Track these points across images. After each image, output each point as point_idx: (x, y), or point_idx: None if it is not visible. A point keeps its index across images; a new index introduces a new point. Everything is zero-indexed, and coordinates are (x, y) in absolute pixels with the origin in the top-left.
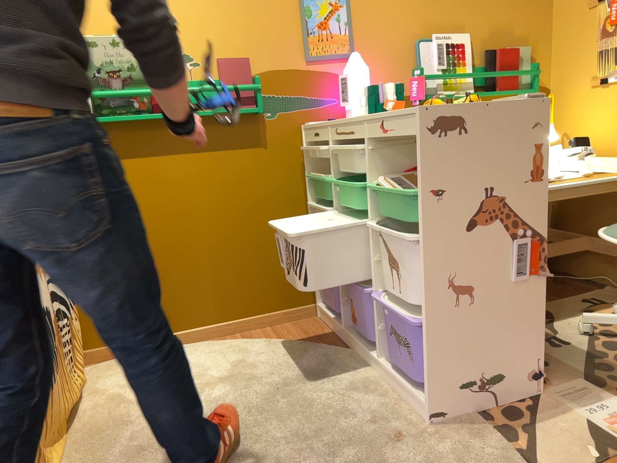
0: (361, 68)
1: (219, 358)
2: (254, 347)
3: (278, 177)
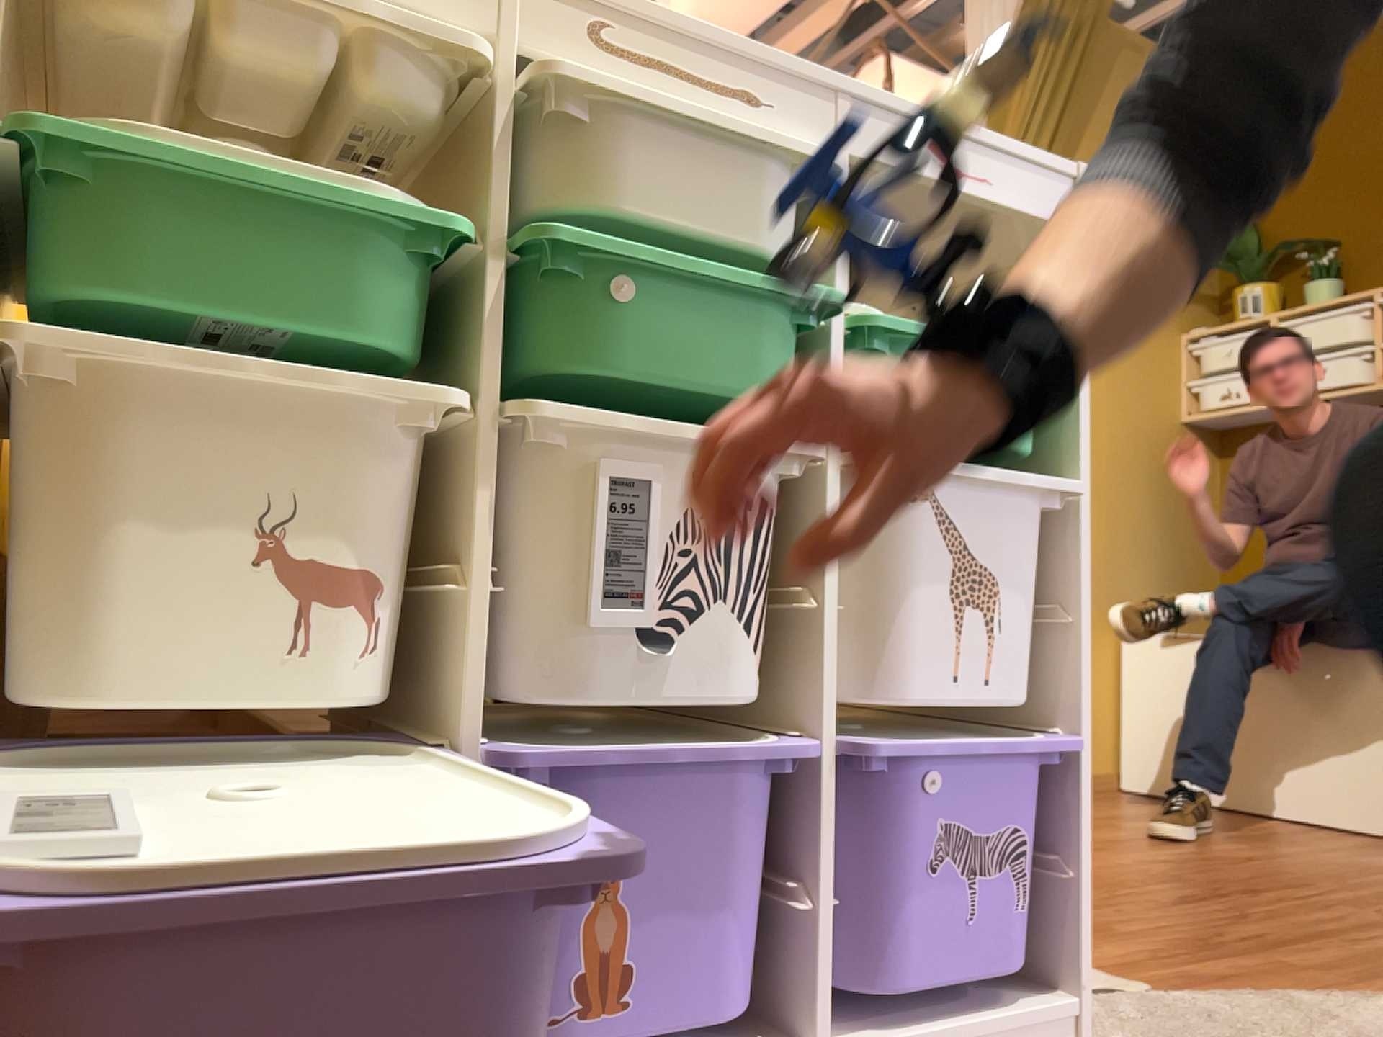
0: None
1: None
2: None
3: None
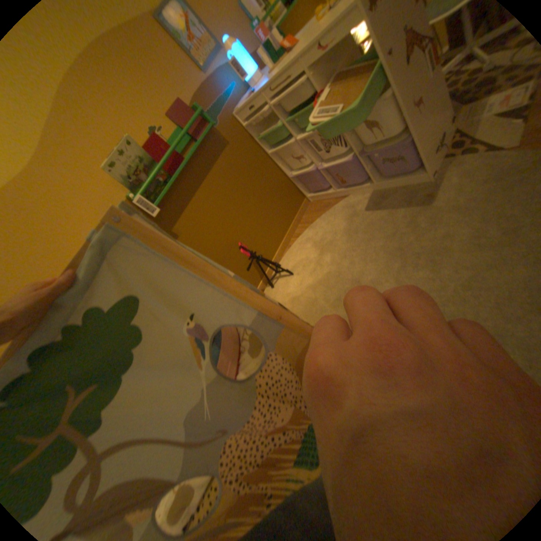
0: (236, 43)
1: (304, 251)
2: (310, 234)
3: (247, 154)
